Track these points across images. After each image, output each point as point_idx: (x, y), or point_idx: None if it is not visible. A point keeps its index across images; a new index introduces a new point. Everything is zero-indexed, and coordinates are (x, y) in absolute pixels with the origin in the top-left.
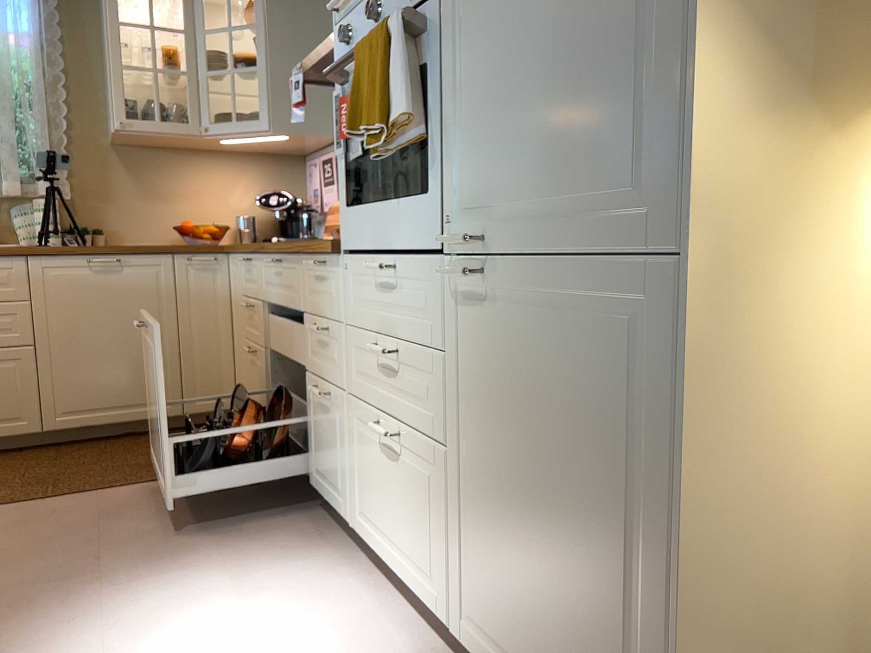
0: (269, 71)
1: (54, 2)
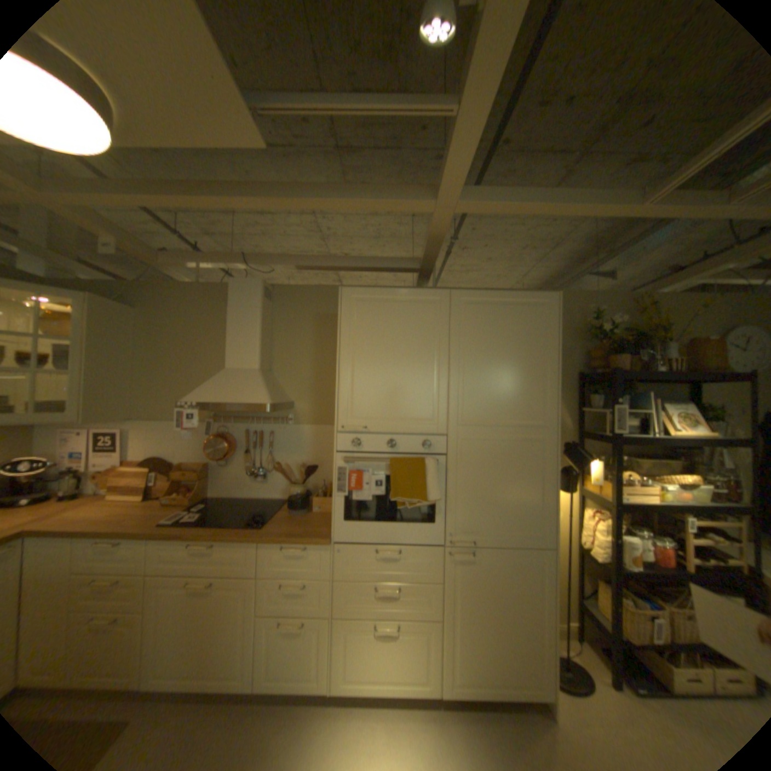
0: (80, 376)
1: None
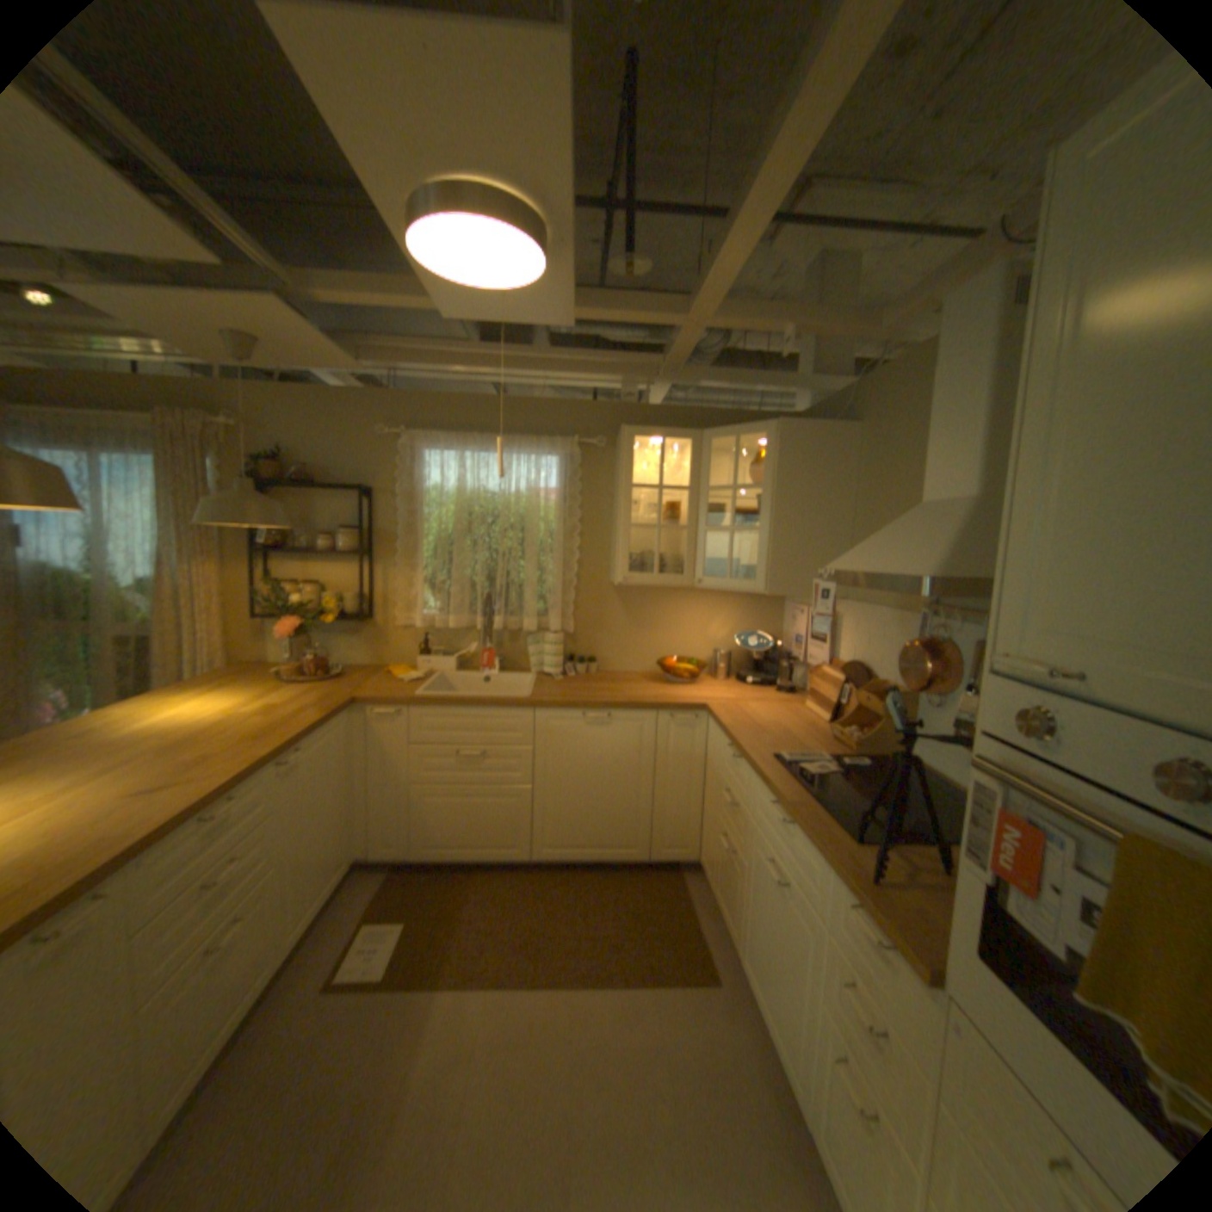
0: (772, 533)
1: (580, 461)
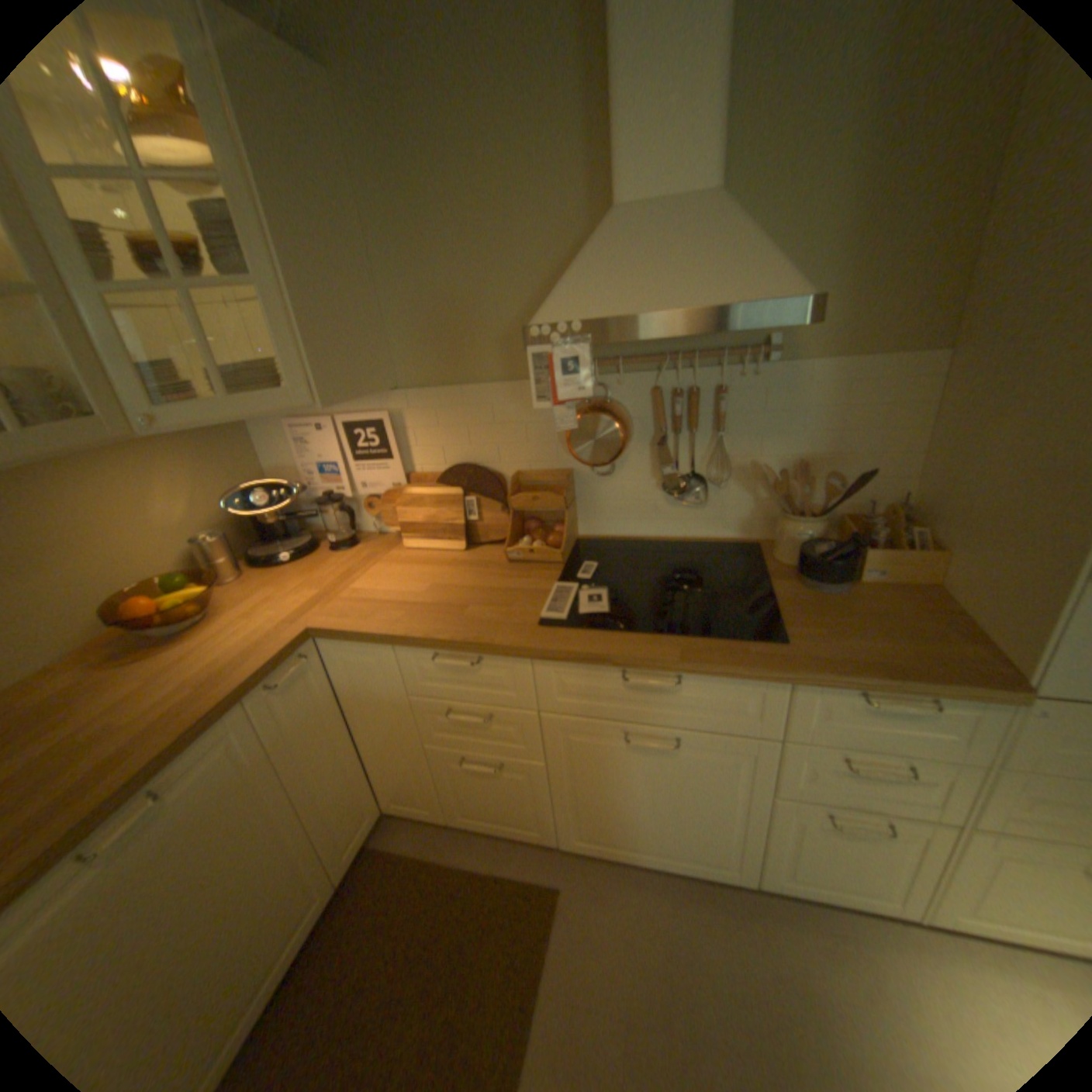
0: (277, 286)
1: None
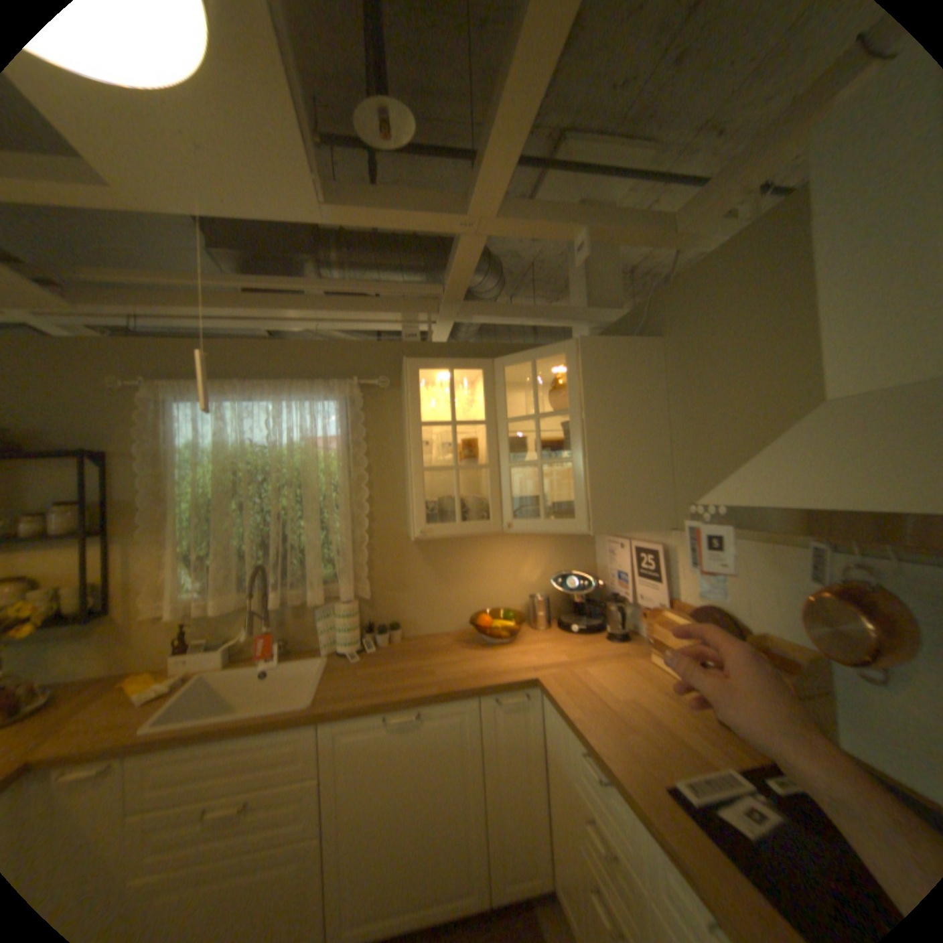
0: (587, 462)
1: (361, 403)
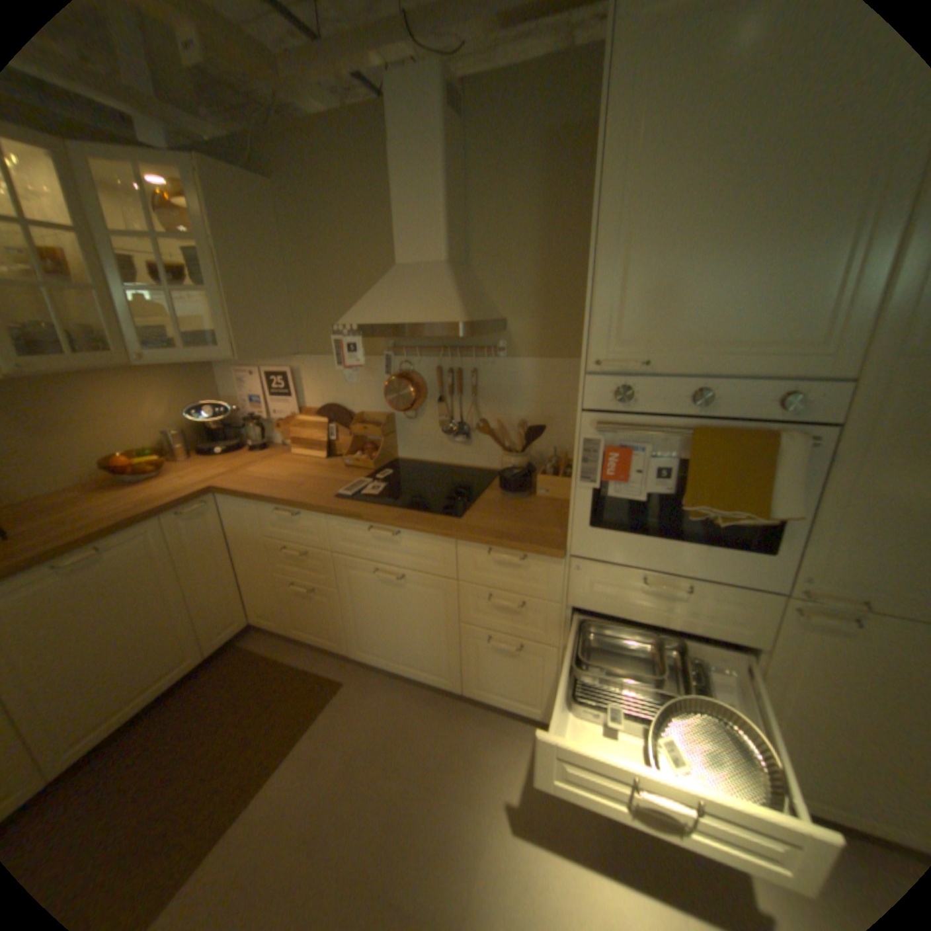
0: (221, 293)
1: None
